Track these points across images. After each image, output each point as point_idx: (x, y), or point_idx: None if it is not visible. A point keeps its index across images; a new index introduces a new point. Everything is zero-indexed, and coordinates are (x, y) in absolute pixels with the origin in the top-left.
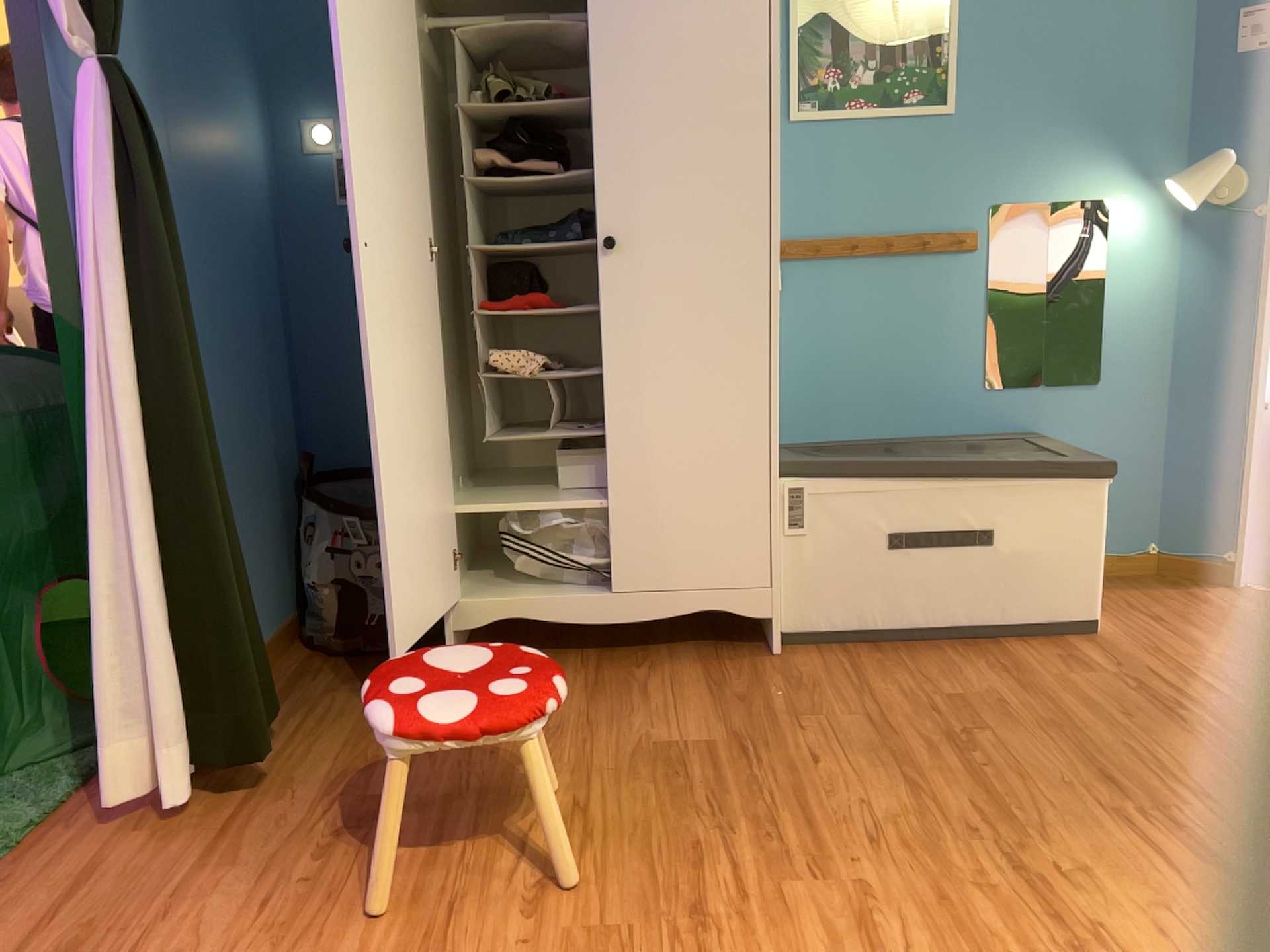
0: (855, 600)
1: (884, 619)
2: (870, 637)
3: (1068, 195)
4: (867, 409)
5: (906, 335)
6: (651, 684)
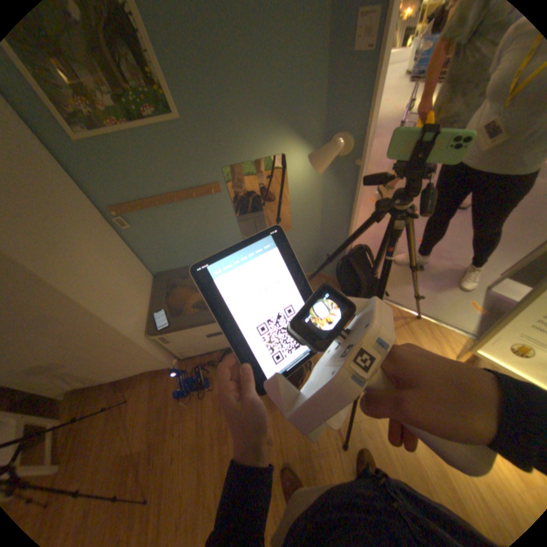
0: (201, 350)
1: (213, 350)
2: (211, 354)
3: (263, 155)
4: (197, 257)
5: (203, 230)
6: (131, 404)
